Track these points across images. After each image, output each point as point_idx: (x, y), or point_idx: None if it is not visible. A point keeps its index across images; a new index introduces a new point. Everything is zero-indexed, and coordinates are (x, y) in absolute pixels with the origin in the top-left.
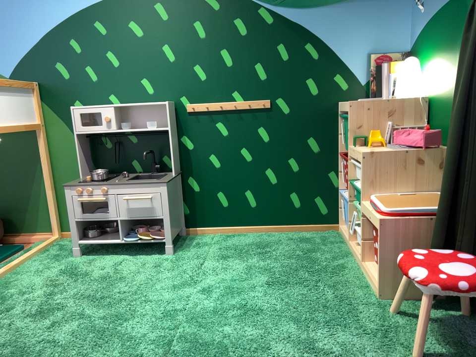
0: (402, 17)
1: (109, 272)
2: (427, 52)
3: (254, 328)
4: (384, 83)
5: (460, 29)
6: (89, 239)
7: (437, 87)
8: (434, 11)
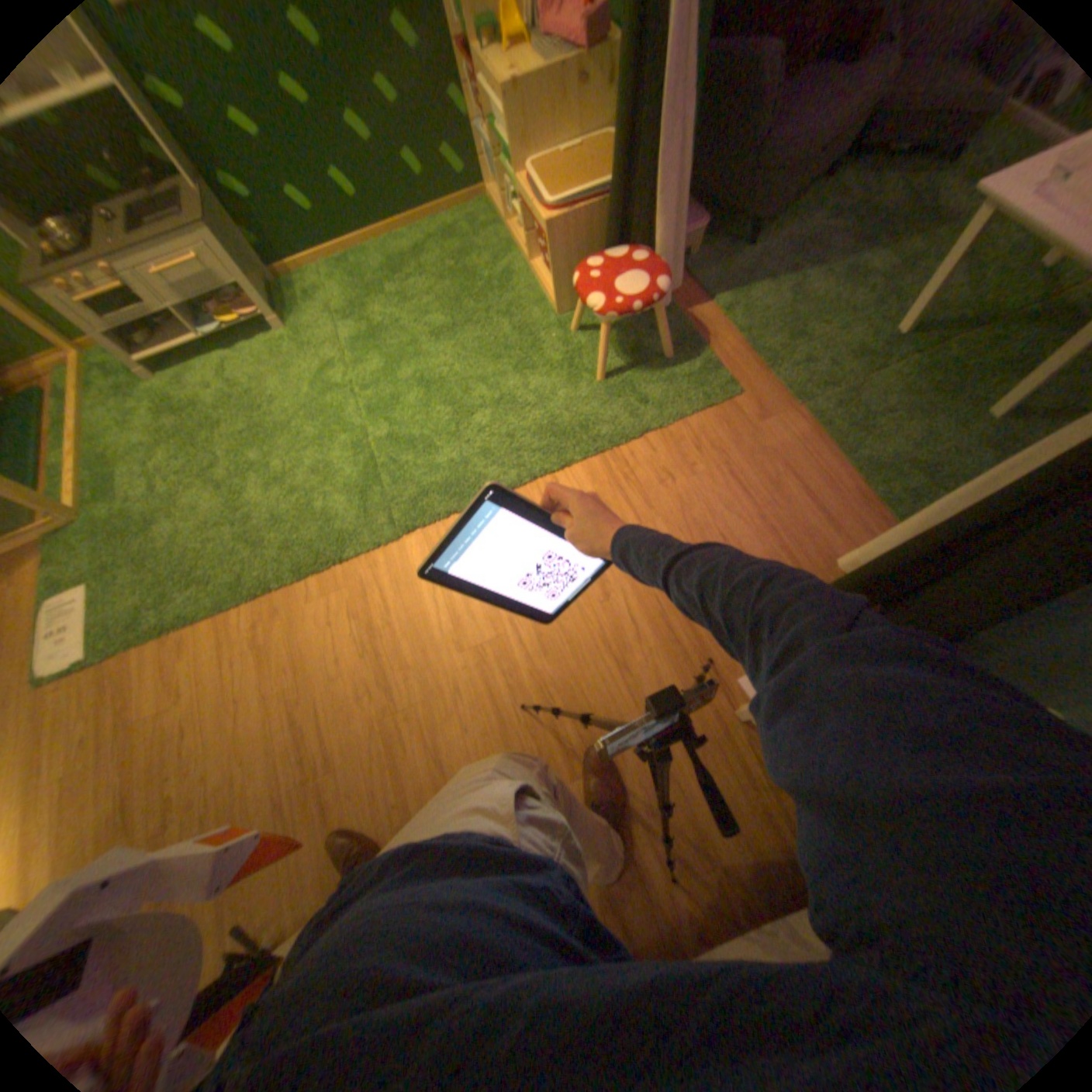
0: None
1: (219, 388)
2: None
3: (442, 405)
4: None
5: None
6: (141, 349)
7: None
8: None
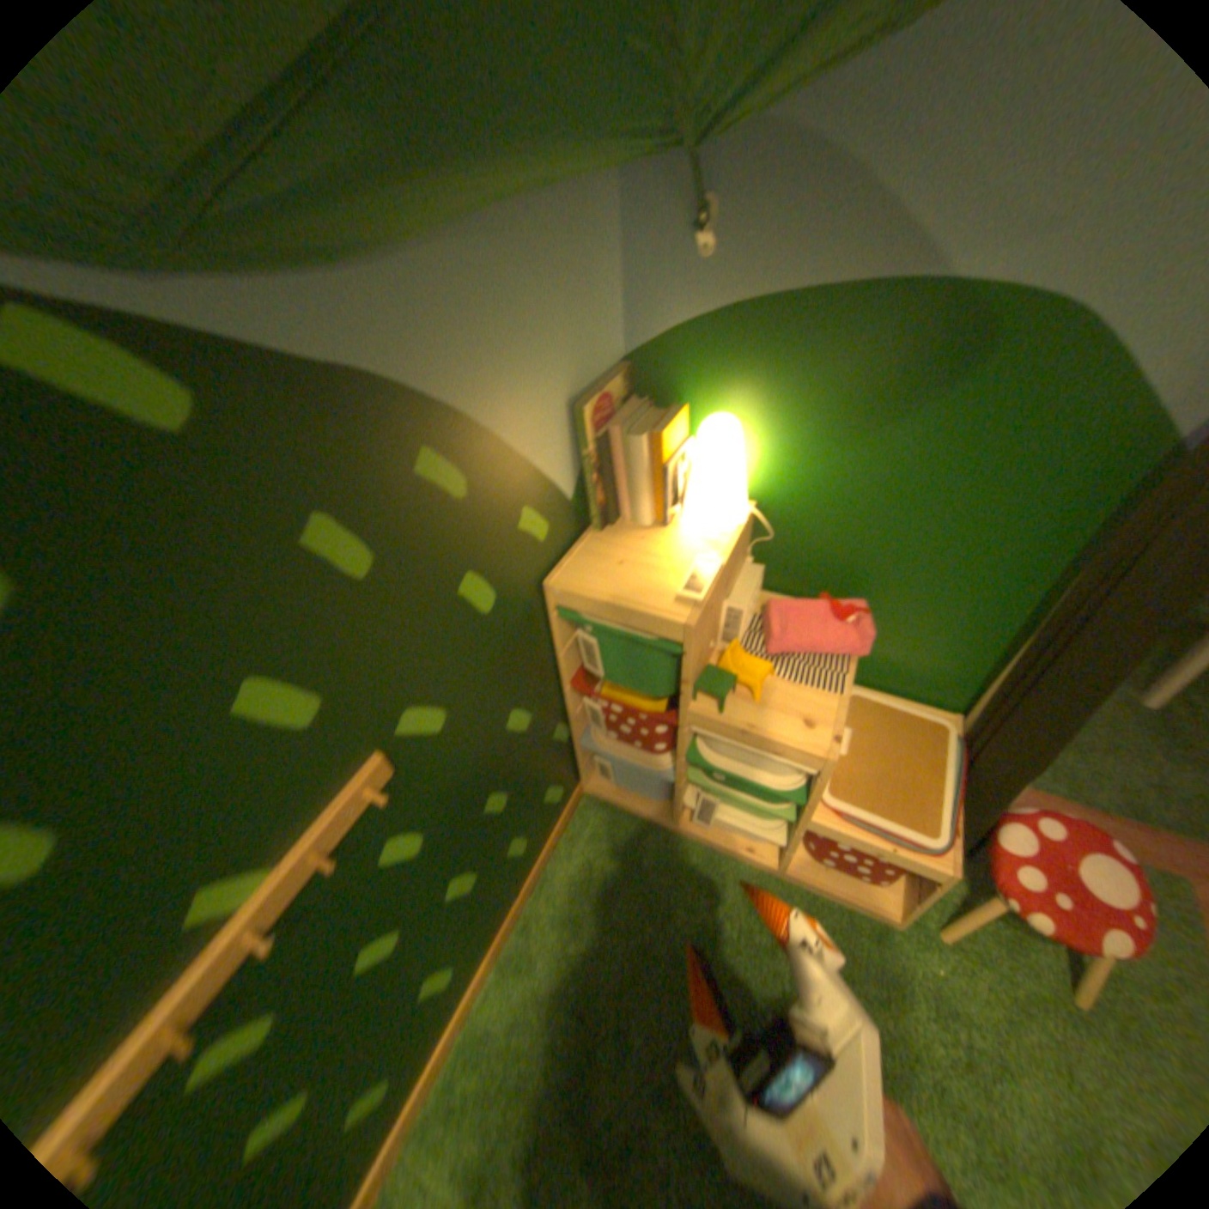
0: (615, 247)
1: None
2: (741, 389)
3: None
4: (644, 484)
5: (942, 384)
6: None
7: (793, 486)
8: (795, 280)
